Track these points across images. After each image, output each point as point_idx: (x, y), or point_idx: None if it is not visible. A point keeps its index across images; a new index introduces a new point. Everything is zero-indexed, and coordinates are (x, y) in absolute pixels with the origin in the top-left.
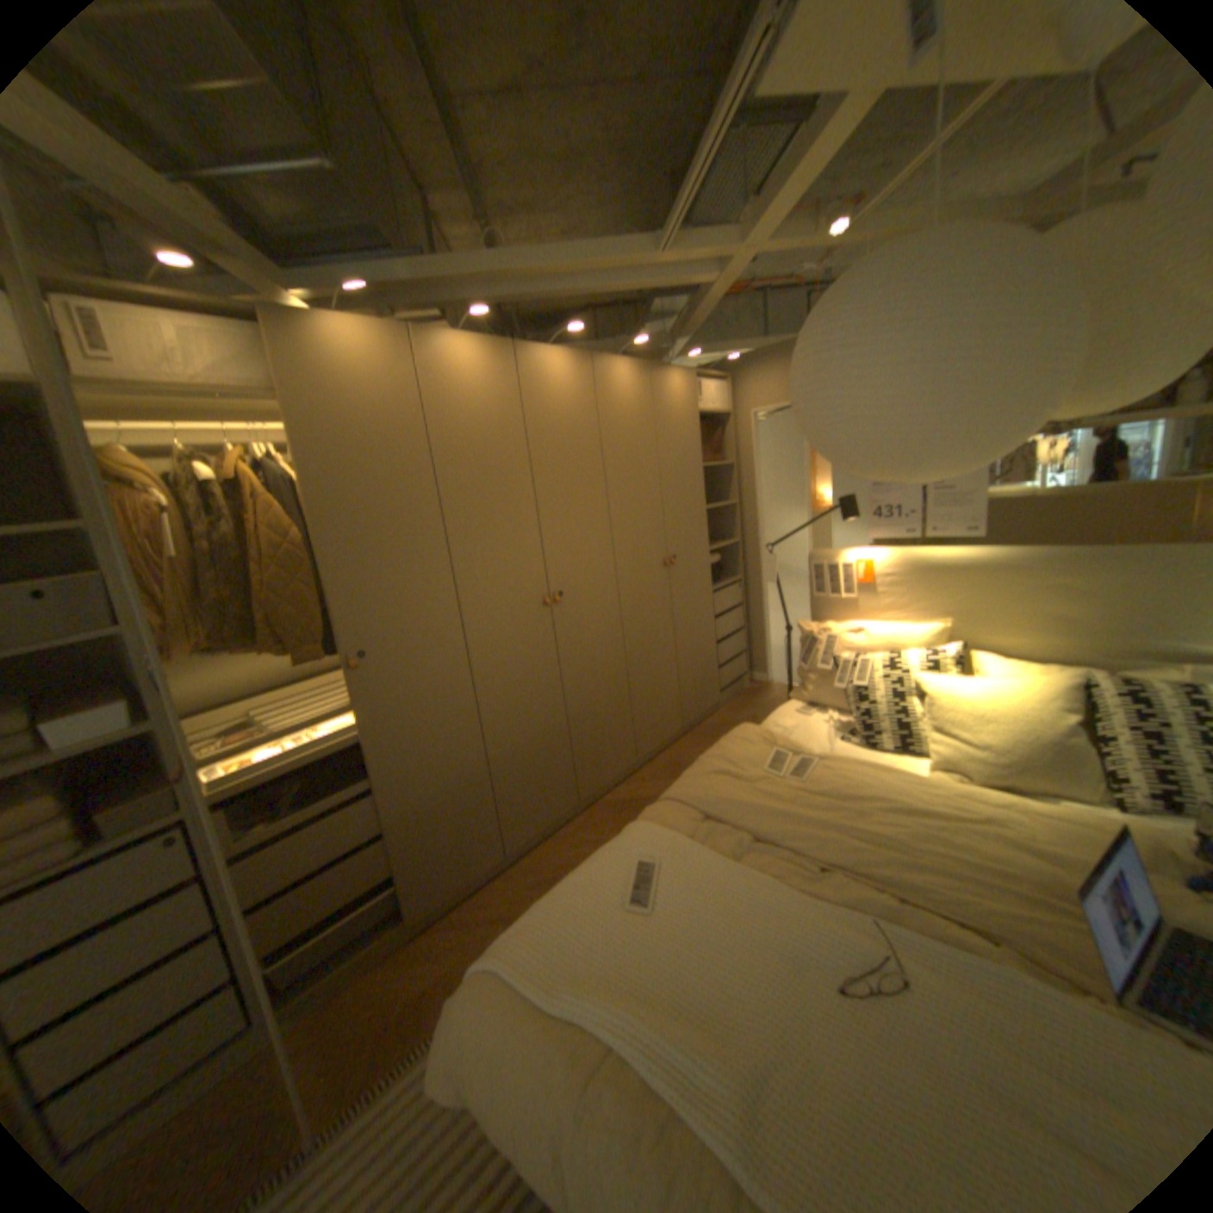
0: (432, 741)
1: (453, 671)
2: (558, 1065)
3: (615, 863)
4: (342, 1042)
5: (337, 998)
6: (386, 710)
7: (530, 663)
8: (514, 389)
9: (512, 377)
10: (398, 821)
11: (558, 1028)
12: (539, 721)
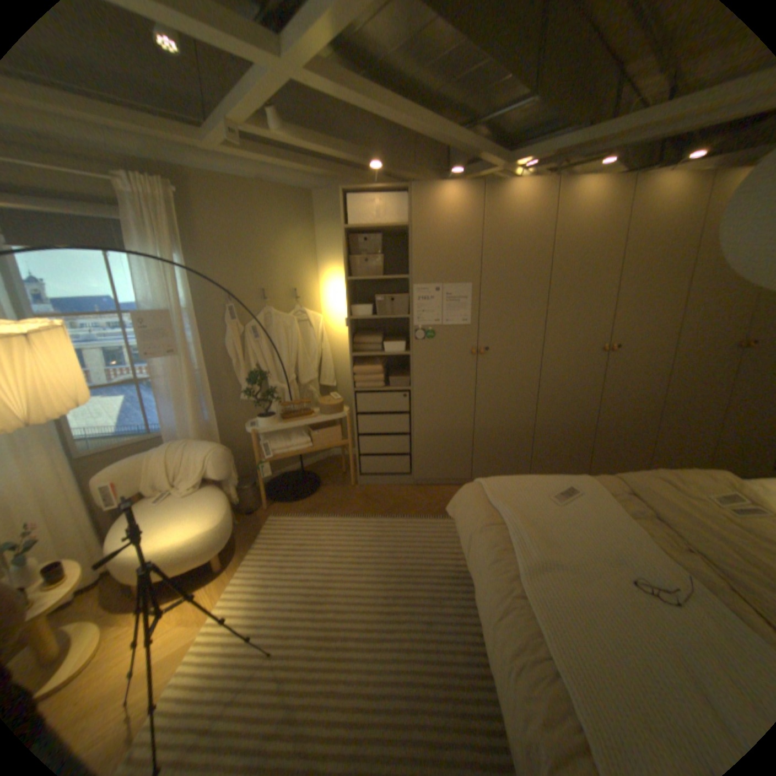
0: (507, 401)
1: (529, 371)
2: (483, 516)
3: (558, 482)
4: (434, 498)
5: (438, 485)
6: (490, 378)
7: (580, 382)
8: (628, 206)
9: (629, 198)
10: (481, 430)
11: (491, 509)
12: (575, 418)
